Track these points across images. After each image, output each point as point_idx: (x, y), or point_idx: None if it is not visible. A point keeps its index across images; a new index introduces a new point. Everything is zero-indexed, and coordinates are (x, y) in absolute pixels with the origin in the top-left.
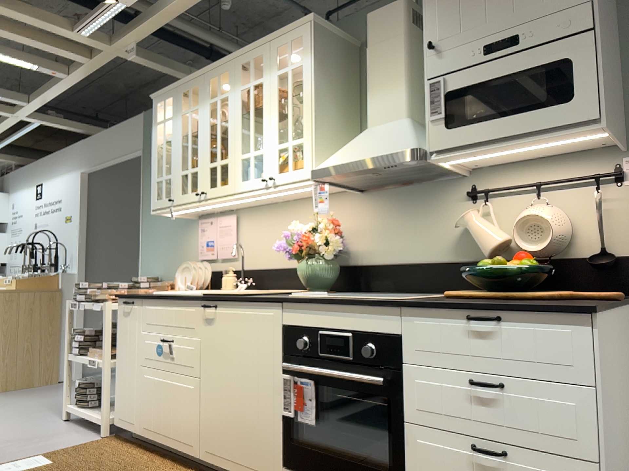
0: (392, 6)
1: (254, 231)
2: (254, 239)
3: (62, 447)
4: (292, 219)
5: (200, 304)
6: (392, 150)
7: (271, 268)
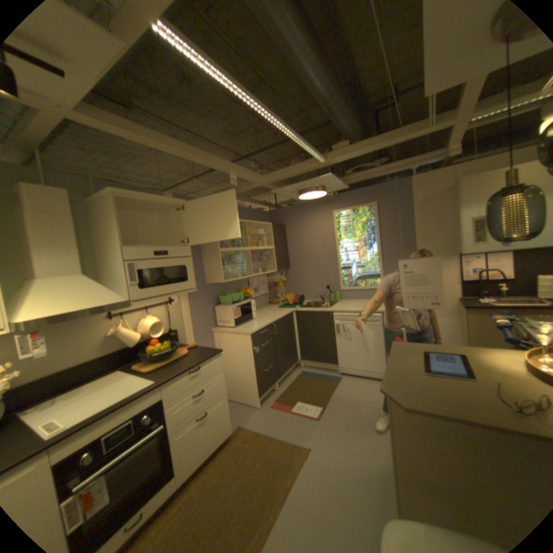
0: (56, 190)
1: None
2: None
3: None
4: None
5: None
6: (109, 301)
7: None
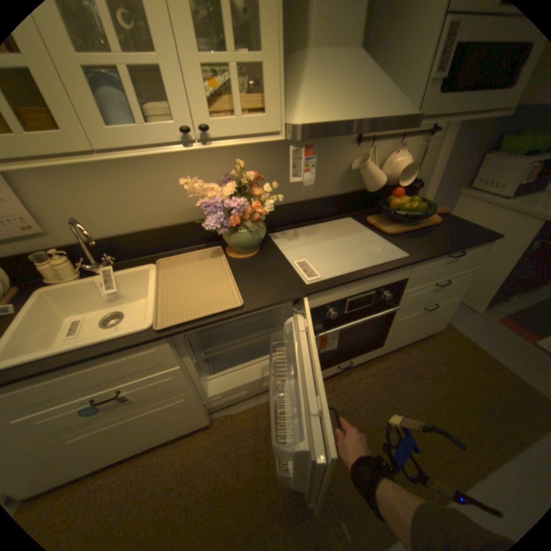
0: None
1: (66, 187)
2: (72, 199)
3: None
4: (148, 165)
5: (167, 340)
6: (397, 110)
7: (133, 233)
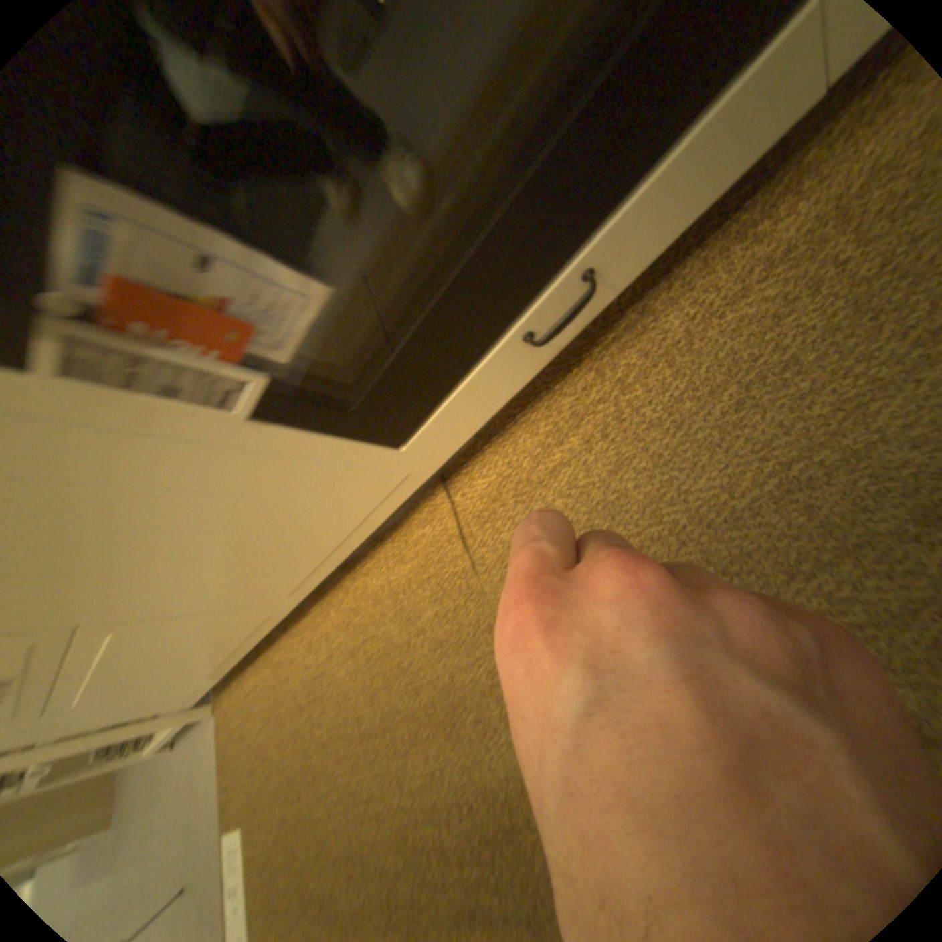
0: None
1: None
2: None
3: (217, 785)
4: None
5: None
6: None
7: None
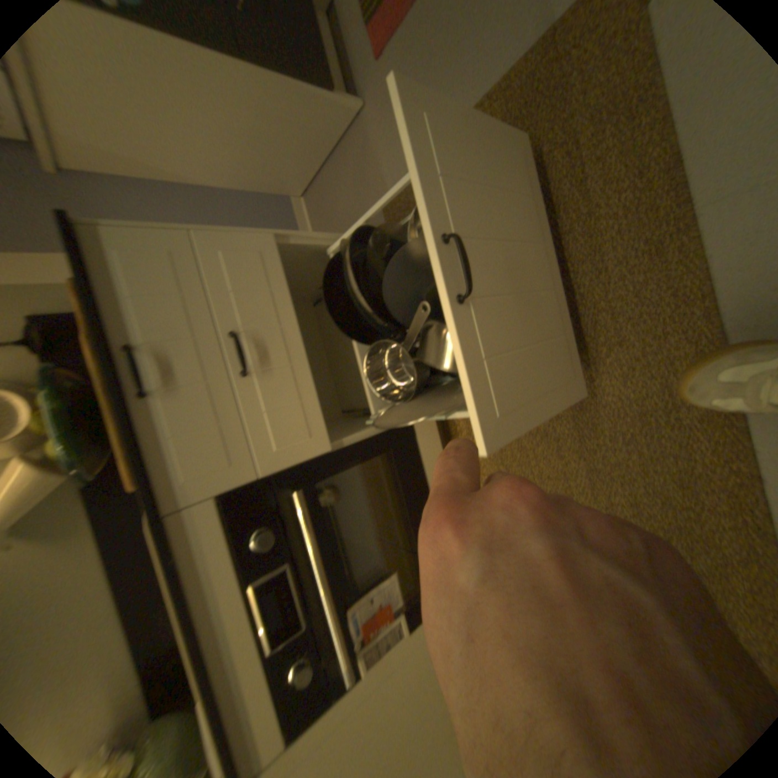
0: None
1: None
2: None
3: None
4: None
5: None
6: None
7: None
